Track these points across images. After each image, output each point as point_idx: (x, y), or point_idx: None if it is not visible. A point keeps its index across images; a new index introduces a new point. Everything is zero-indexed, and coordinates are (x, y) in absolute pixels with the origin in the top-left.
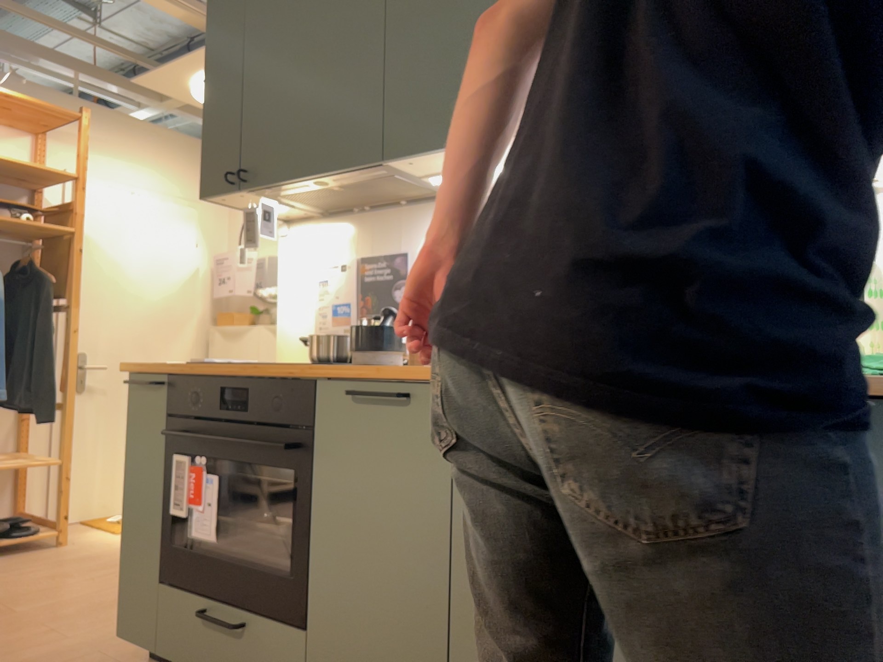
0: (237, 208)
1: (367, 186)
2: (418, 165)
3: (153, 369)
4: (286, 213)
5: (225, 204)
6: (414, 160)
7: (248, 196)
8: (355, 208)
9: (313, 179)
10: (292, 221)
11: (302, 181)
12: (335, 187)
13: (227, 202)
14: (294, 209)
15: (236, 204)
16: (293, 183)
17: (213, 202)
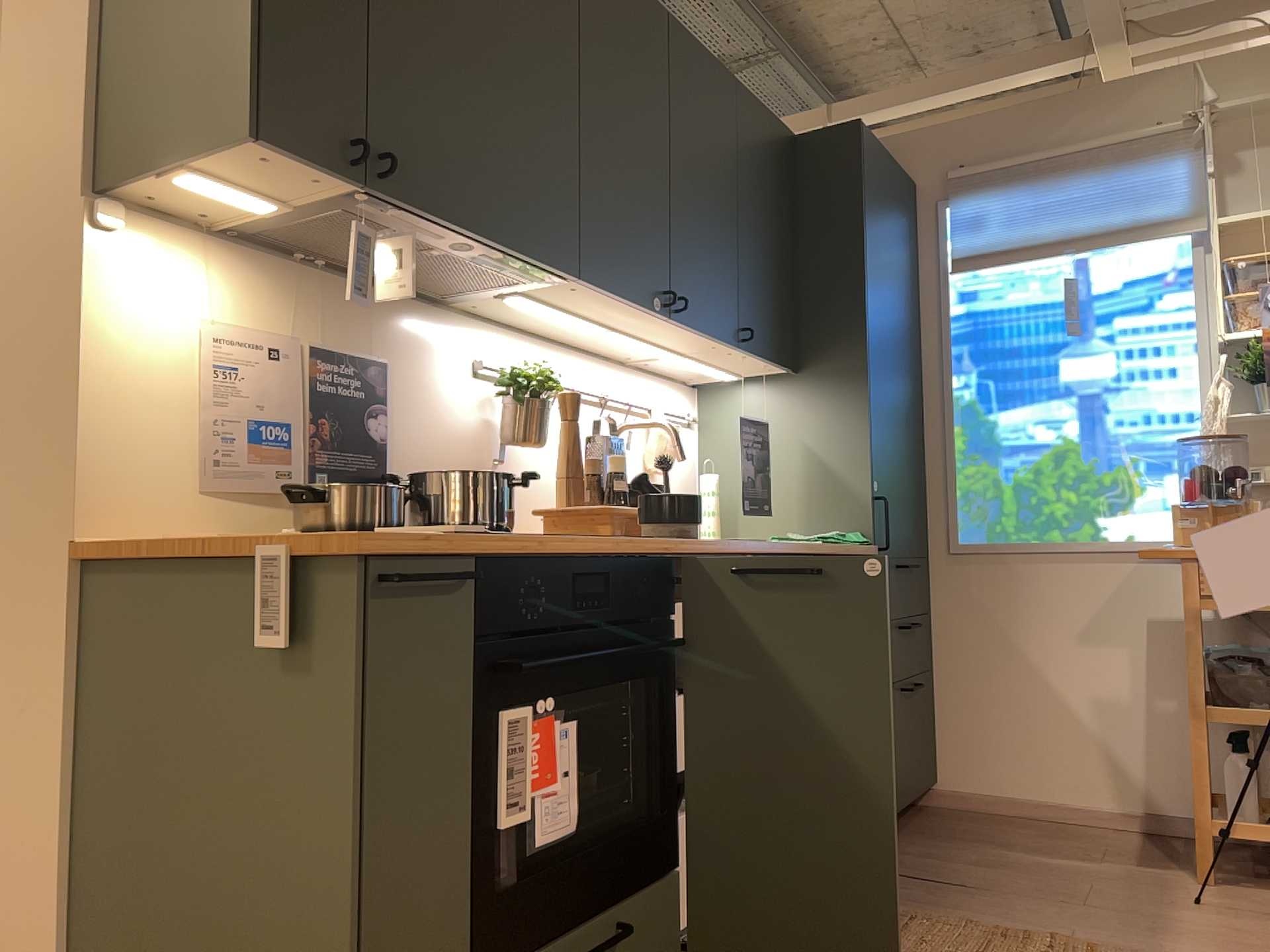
0: (193, 163)
1: (452, 265)
2: (565, 289)
3: (451, 547)
4: (167, 194)
5: (230, 157)
6: (581, 287)
7: (321, 185)
8: (305, 254)
9: (483, 242)
10: (123, 201)
11: (465, 235)
12: (430, 247)
13: (254, 161)
14: (243, 212)
15: (238, 165)
16: (447, 229)
17: (248, 148)
